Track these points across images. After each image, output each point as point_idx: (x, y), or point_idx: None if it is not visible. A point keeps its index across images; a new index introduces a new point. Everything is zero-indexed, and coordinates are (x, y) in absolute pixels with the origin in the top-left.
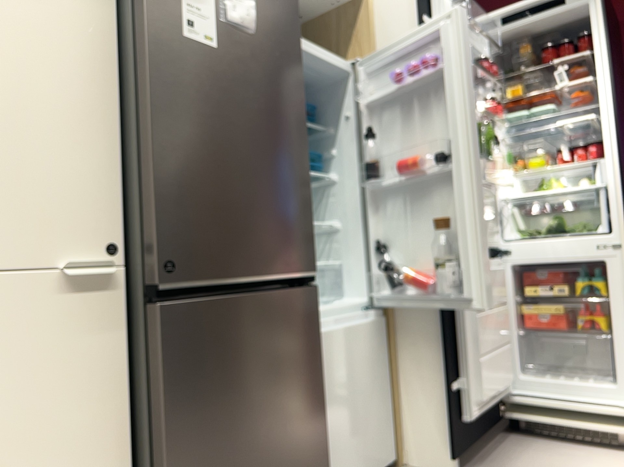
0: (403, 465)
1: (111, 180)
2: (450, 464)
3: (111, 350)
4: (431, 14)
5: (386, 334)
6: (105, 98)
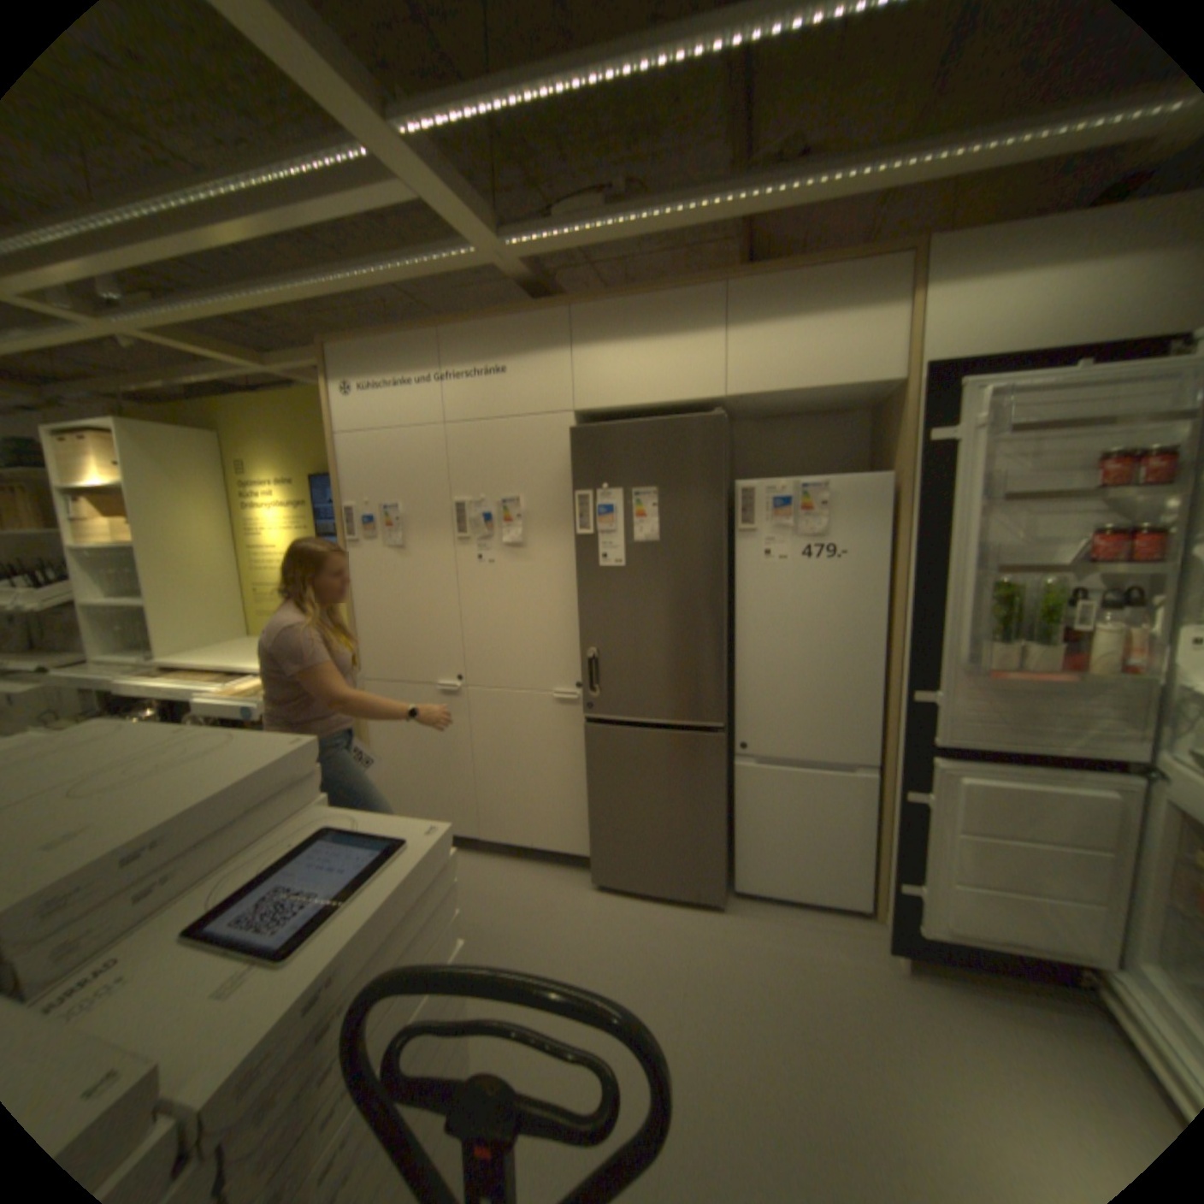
0: (880, 925)
1: (579, 648)
2: (902, 960)
3: (580, 734)
4: (956, 423)
5: (883, 796)
6: (576, 603)
